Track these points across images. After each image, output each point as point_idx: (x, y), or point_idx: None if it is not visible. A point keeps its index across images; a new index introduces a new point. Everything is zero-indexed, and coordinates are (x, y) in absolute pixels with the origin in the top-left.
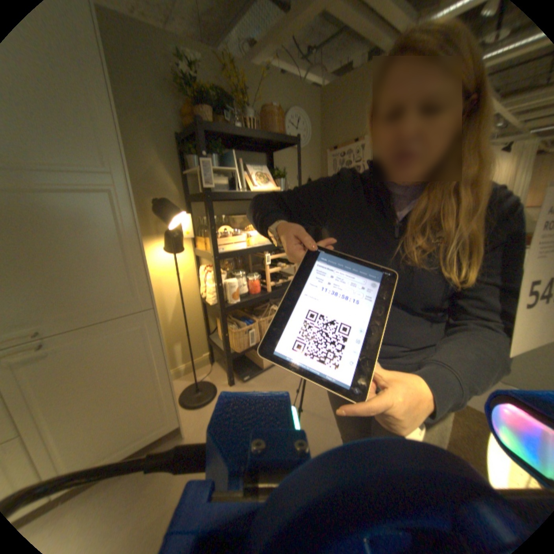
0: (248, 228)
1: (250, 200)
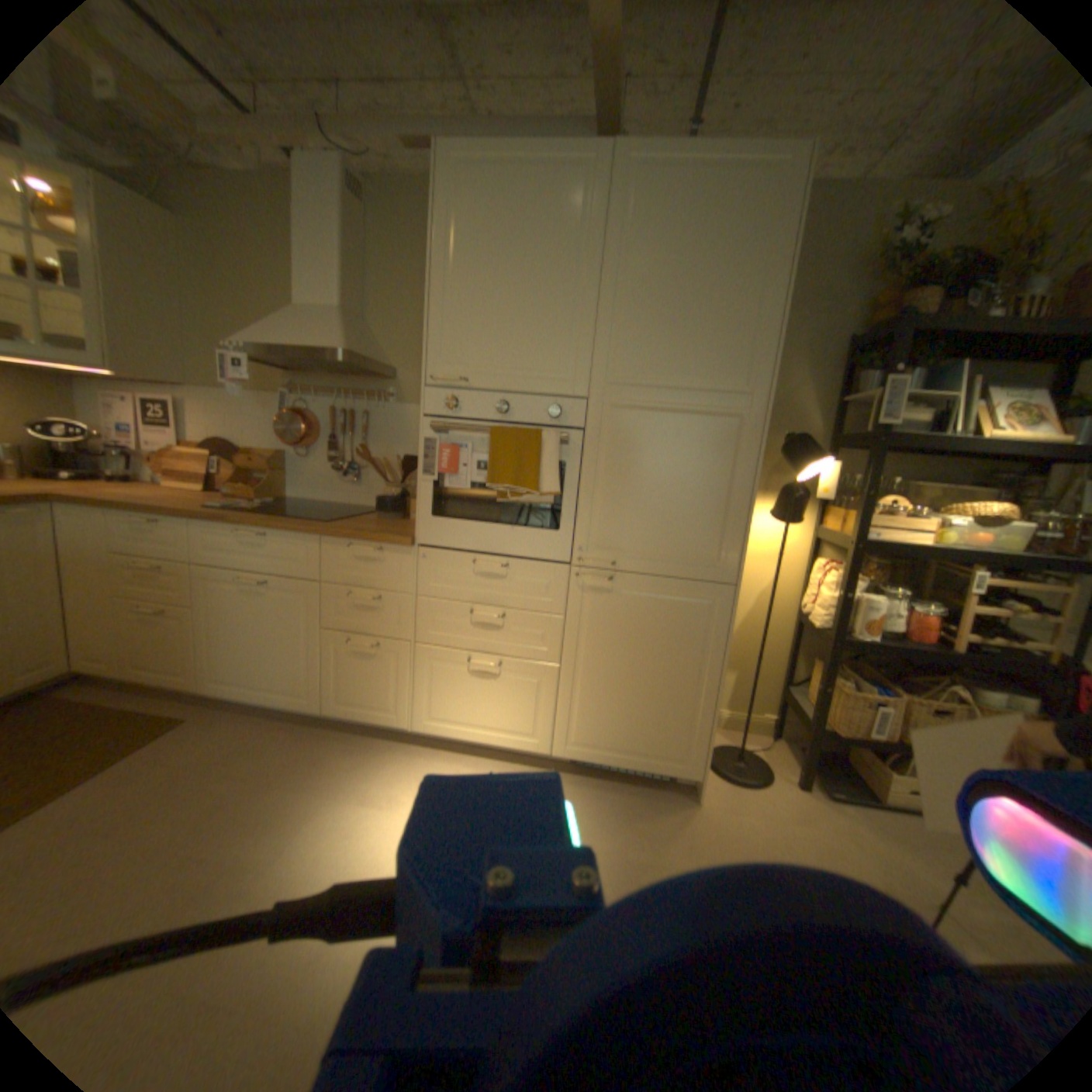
0: (949, 509)
1: (974, 455)
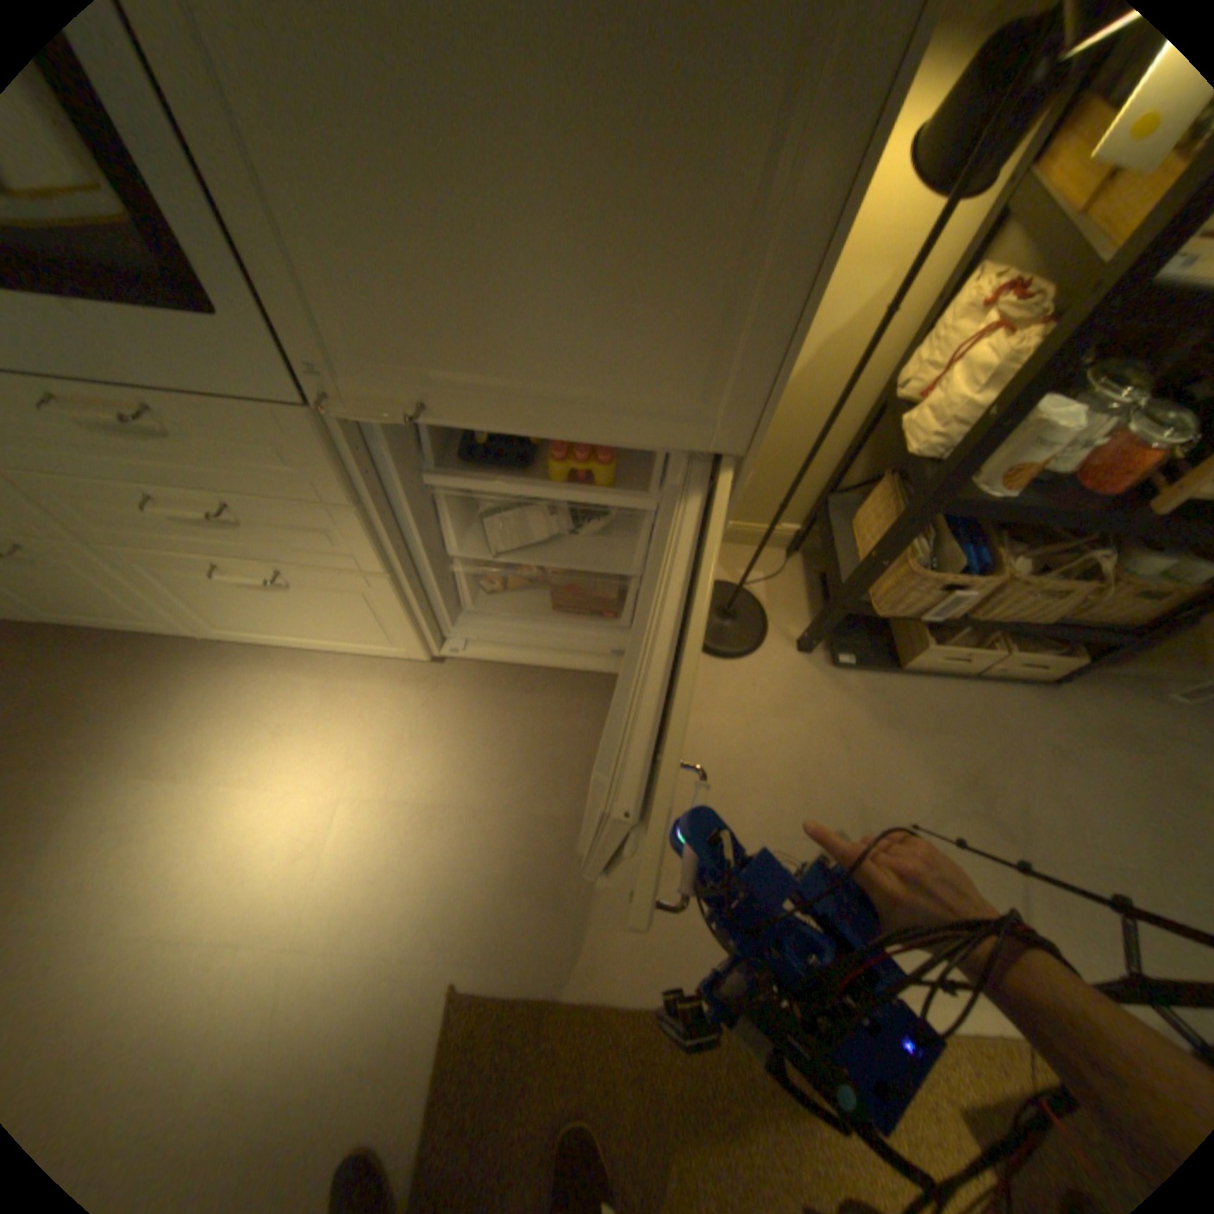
0: None
1: None
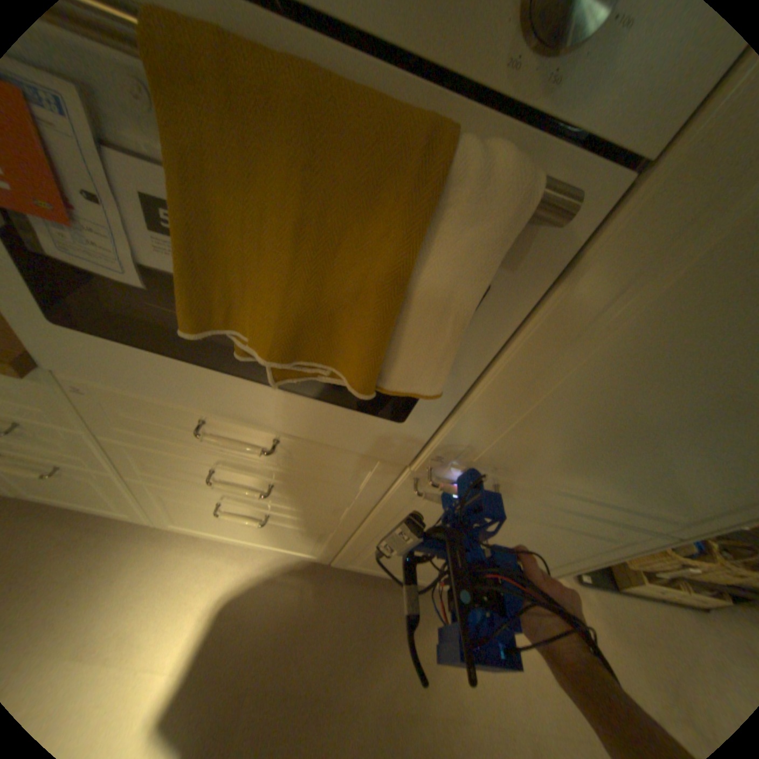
0: None
1: None
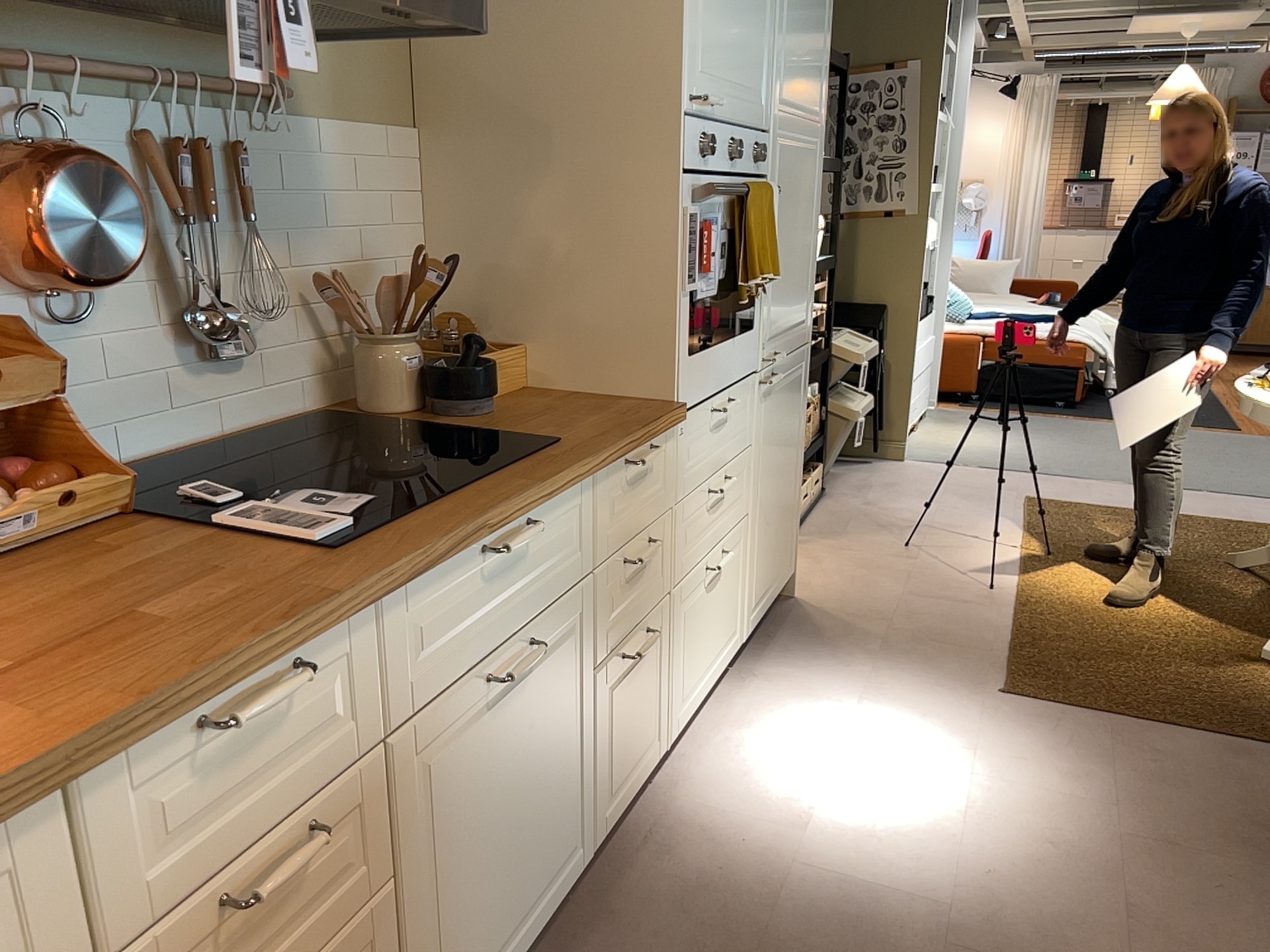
0: None
1: None
